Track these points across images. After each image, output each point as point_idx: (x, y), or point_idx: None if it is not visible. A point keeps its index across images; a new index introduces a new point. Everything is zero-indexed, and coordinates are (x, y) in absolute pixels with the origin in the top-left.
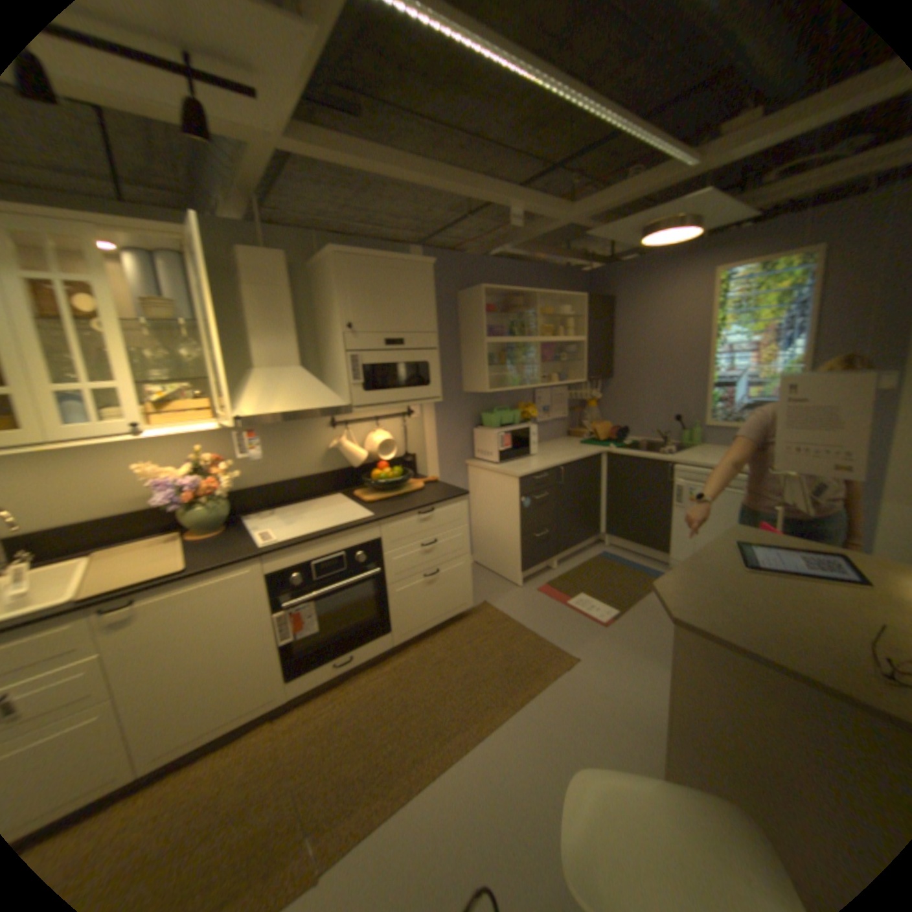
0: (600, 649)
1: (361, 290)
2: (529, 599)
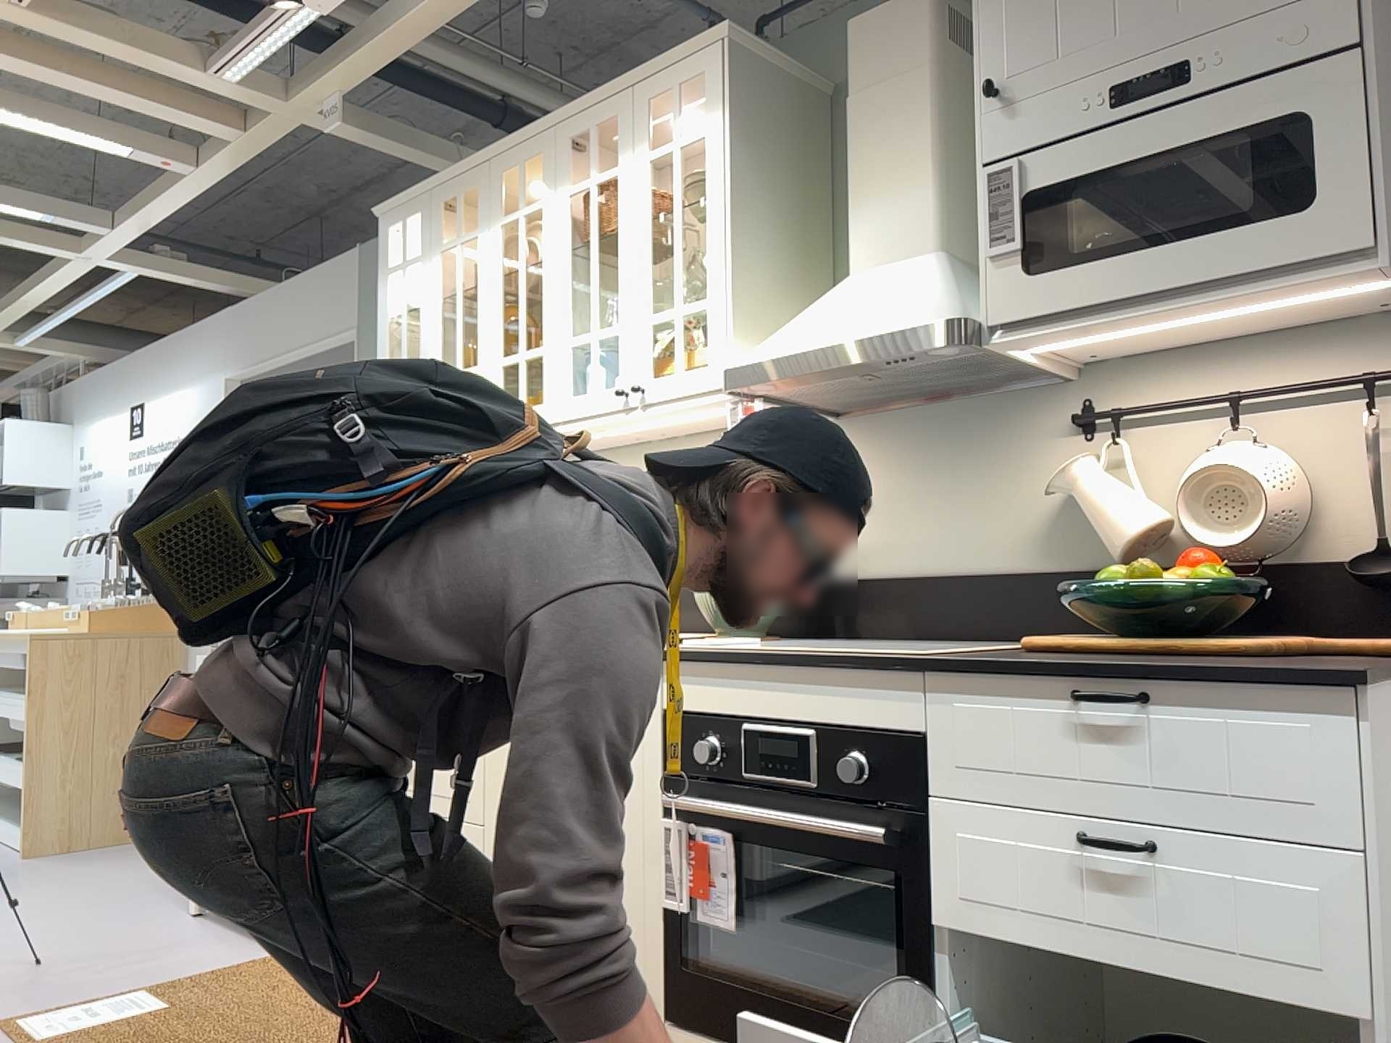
0: None
1: None
2: None
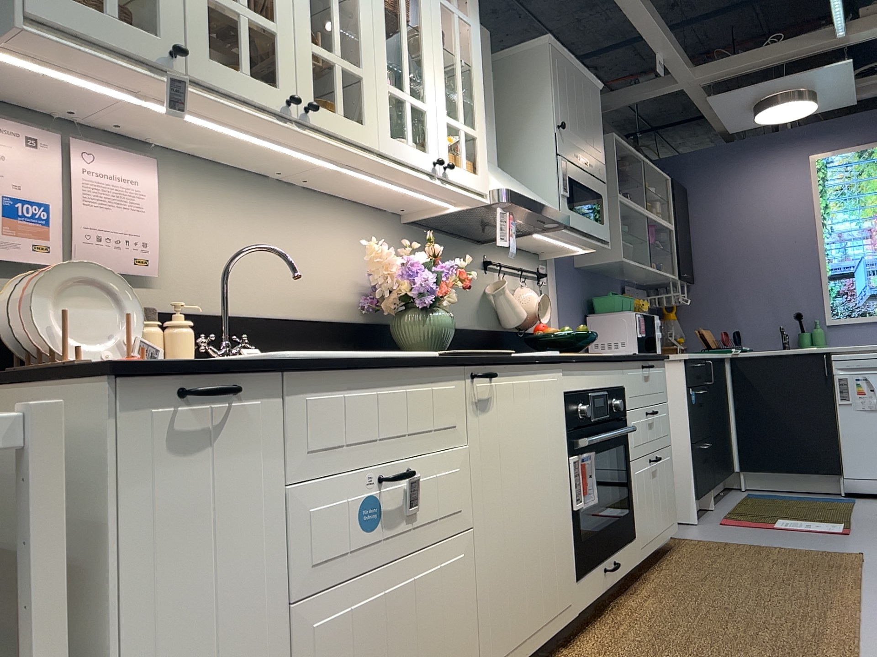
0: (867, 544)
1: (566, 92)
2: (721, 528)
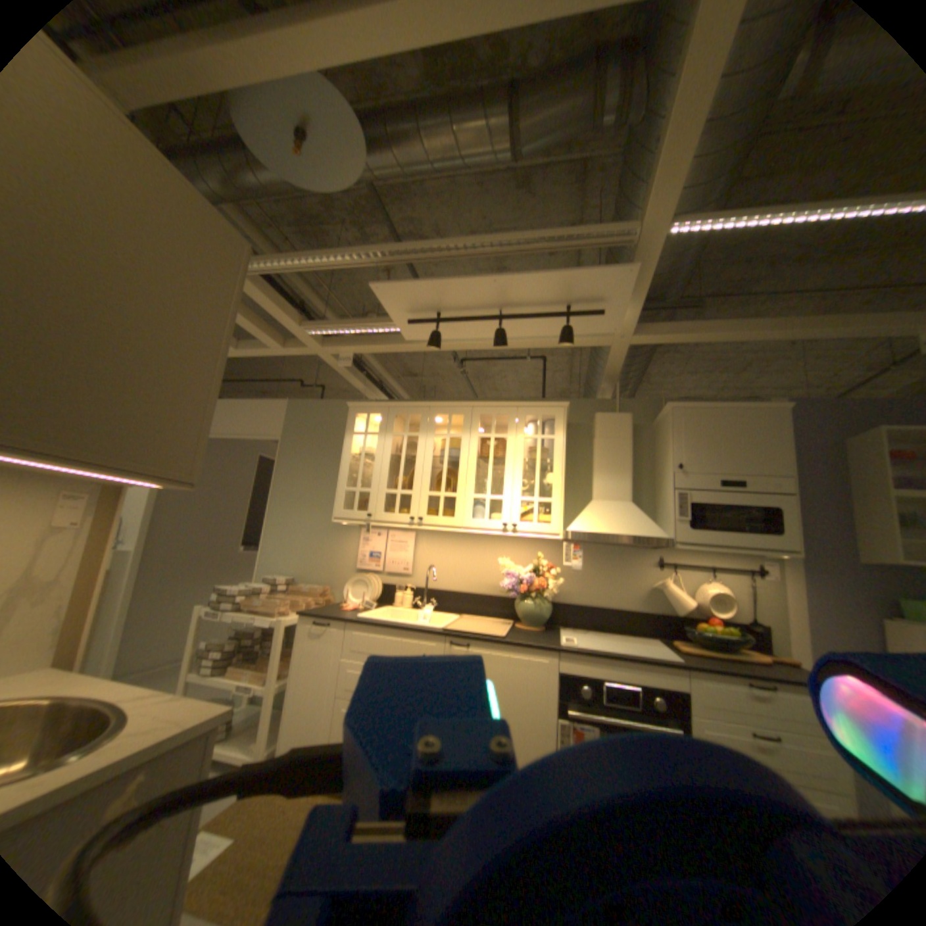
0: None
1: (697, 435)
2: None
